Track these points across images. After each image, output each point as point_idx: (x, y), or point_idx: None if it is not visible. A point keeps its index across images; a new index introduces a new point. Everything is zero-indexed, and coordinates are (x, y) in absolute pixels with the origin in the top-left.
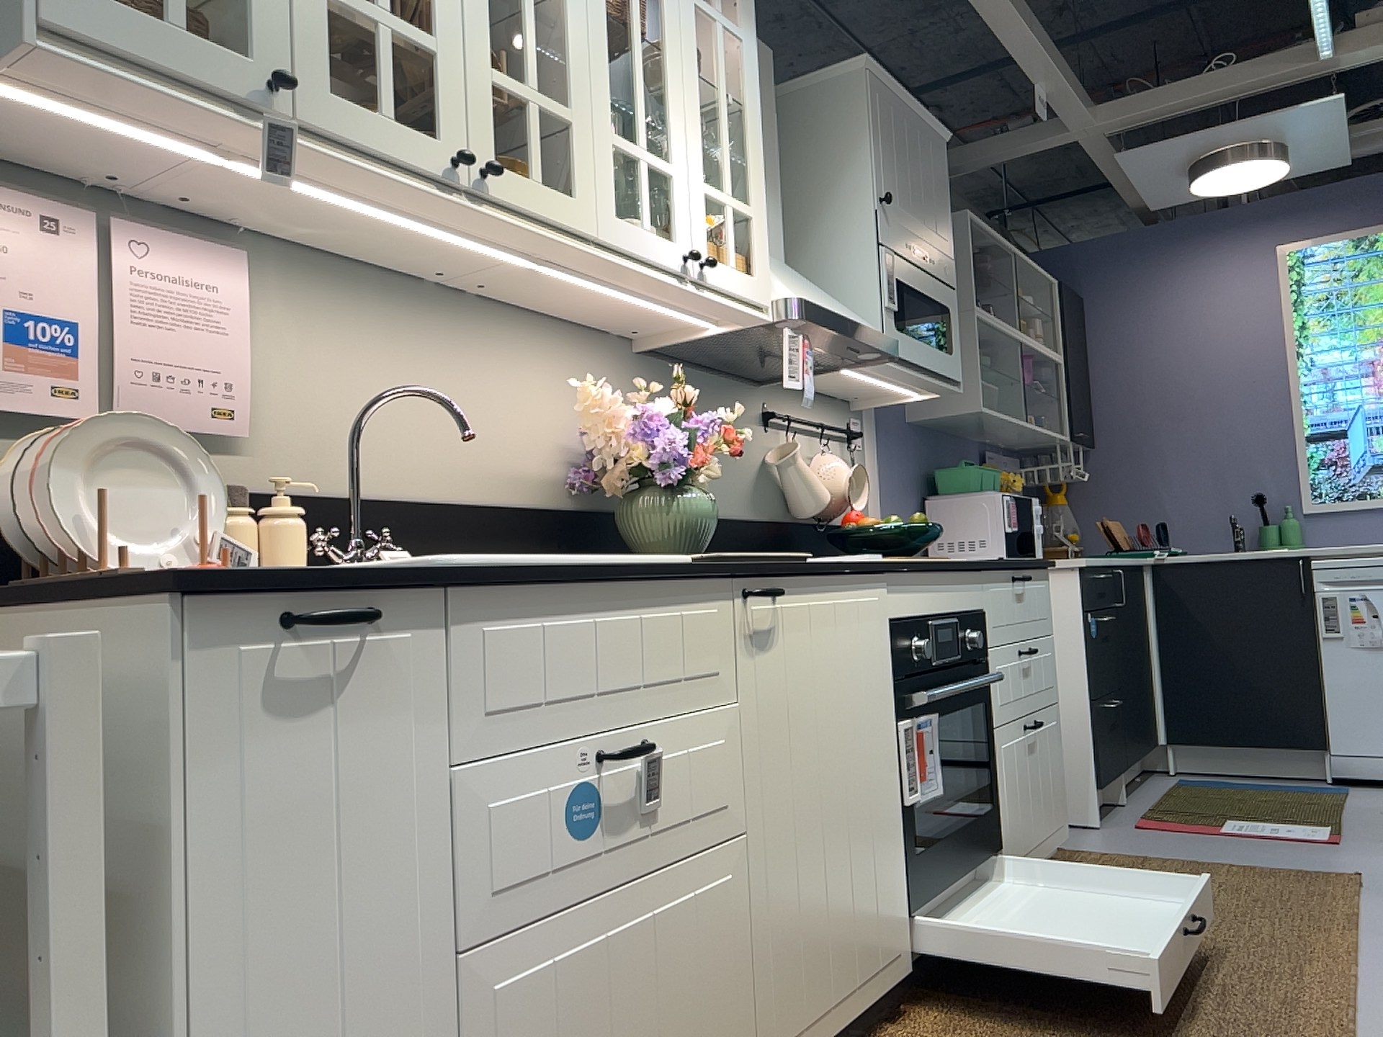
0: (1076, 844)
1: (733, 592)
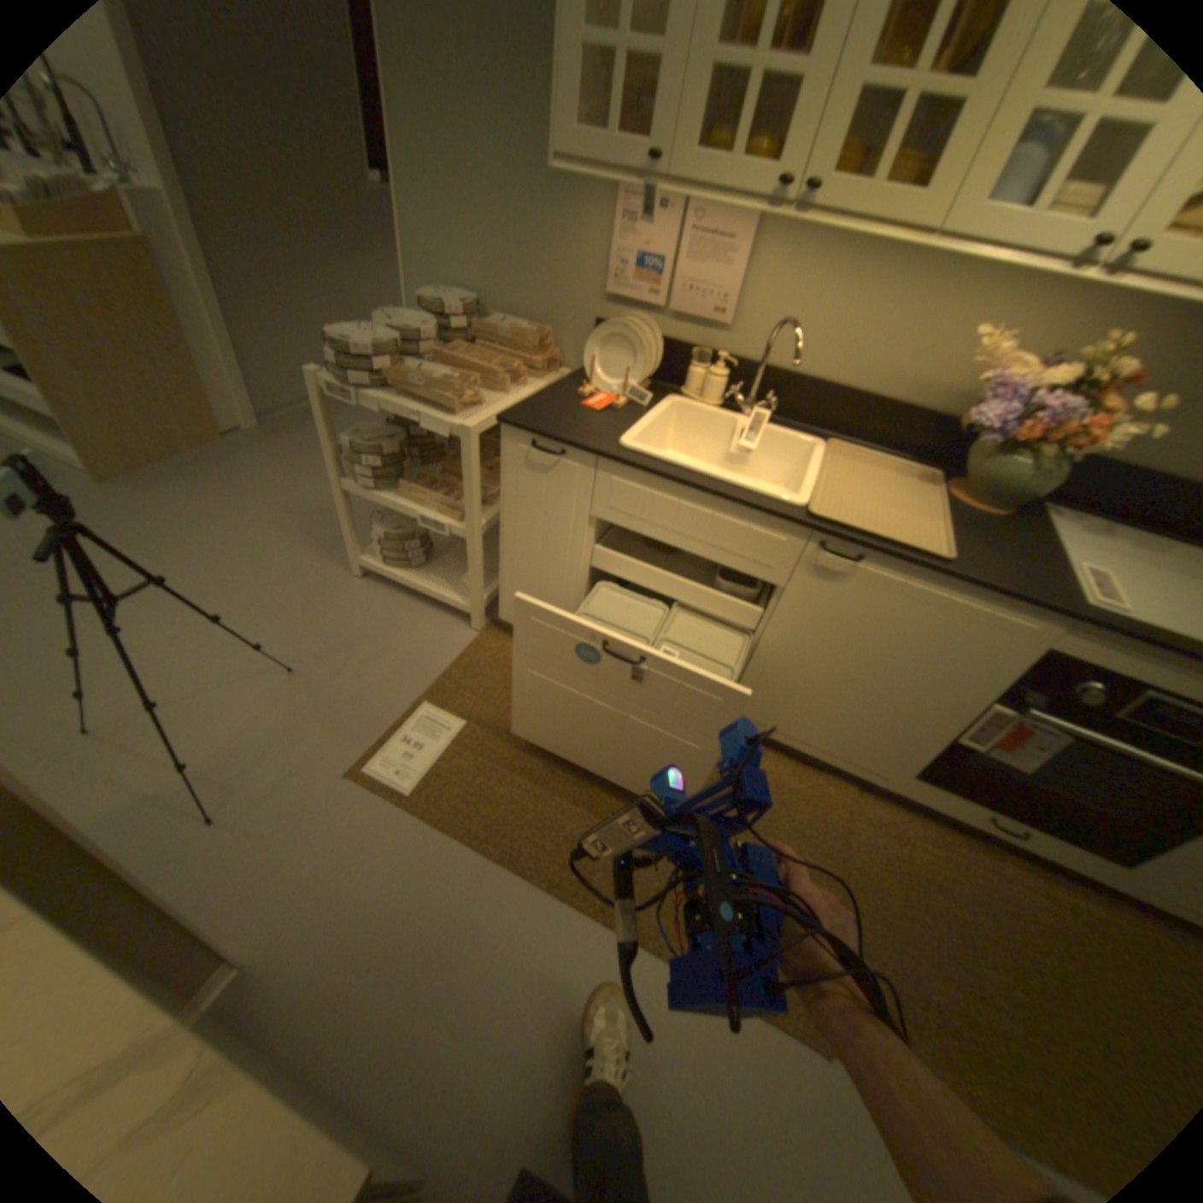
0: None
1: (811, 538)
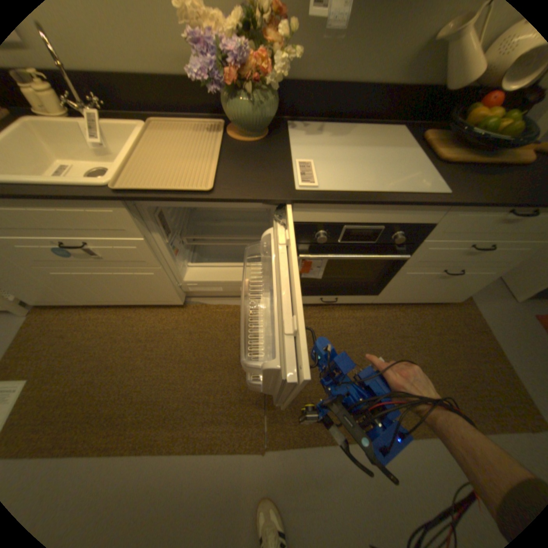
0: (483, 301)
1: (123, 205)
